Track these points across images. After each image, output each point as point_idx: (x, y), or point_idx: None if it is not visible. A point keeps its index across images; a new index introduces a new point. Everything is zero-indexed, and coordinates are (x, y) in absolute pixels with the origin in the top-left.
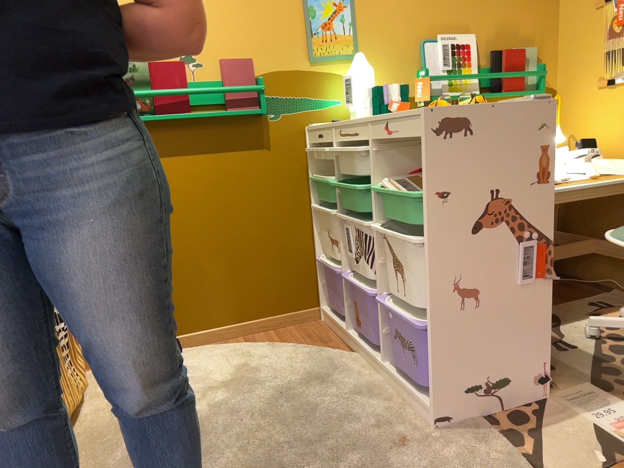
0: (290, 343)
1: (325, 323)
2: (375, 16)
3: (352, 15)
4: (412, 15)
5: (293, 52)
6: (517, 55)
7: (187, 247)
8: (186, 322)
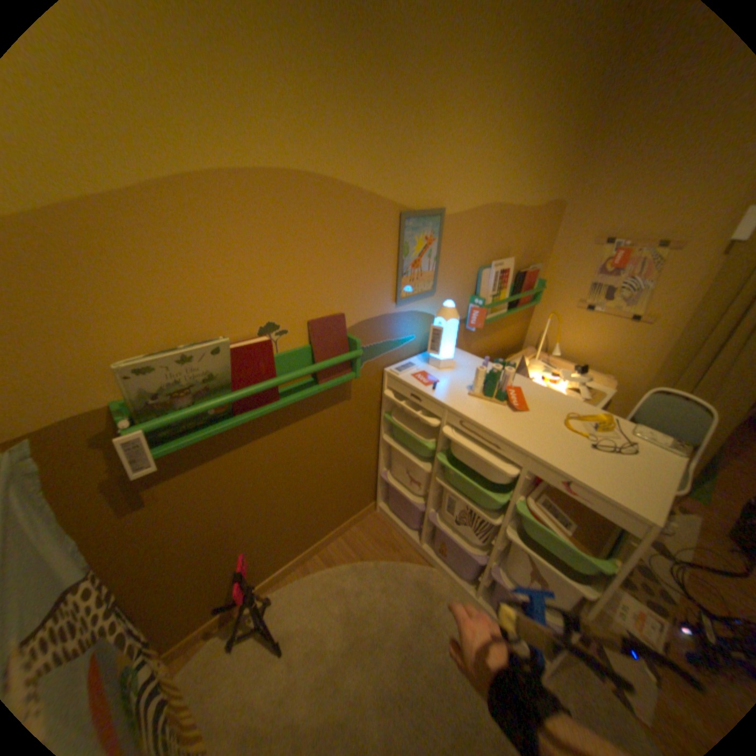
0: (370, 559)
1: (384, 519)
2: (454, 246)
3: (438, 249)
4: (479, 243)
5: (382, 297)
6: (534, 275)
7: (270, 515)
8: (268, 571)
